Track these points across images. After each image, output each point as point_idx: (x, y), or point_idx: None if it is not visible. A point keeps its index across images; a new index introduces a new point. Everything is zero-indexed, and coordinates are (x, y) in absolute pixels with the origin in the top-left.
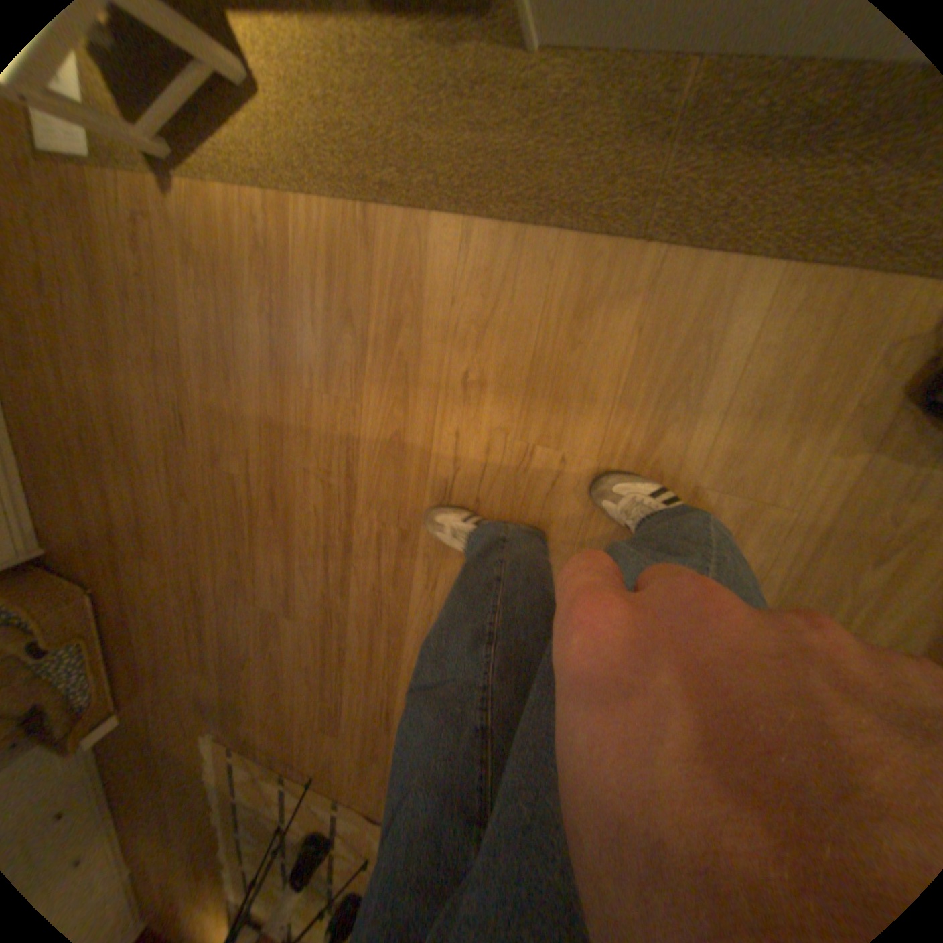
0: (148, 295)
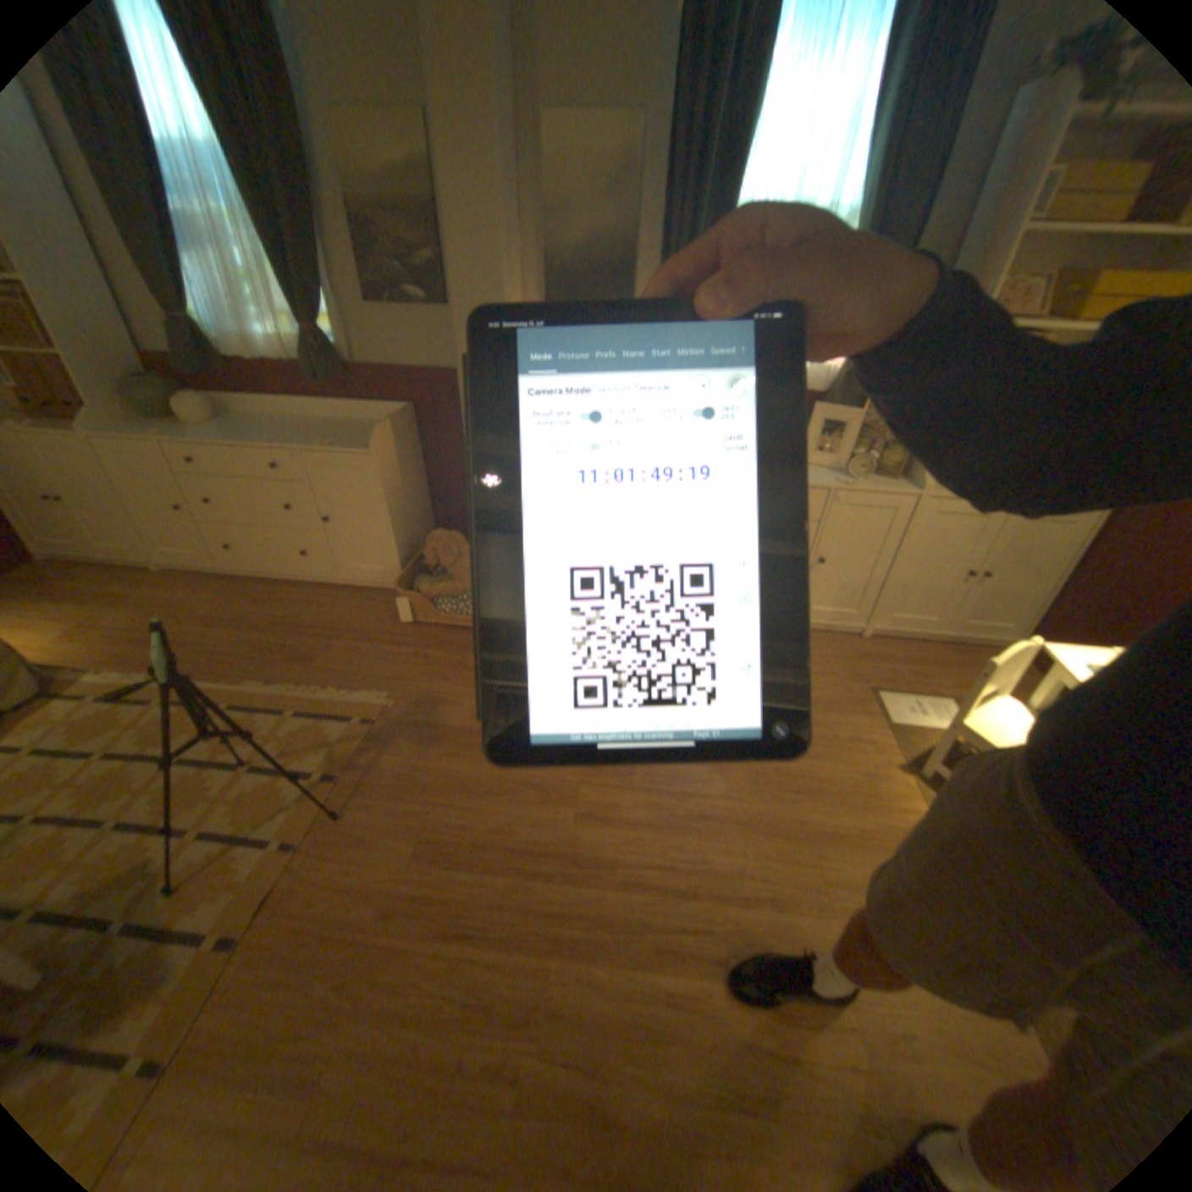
0: (826, 747)
